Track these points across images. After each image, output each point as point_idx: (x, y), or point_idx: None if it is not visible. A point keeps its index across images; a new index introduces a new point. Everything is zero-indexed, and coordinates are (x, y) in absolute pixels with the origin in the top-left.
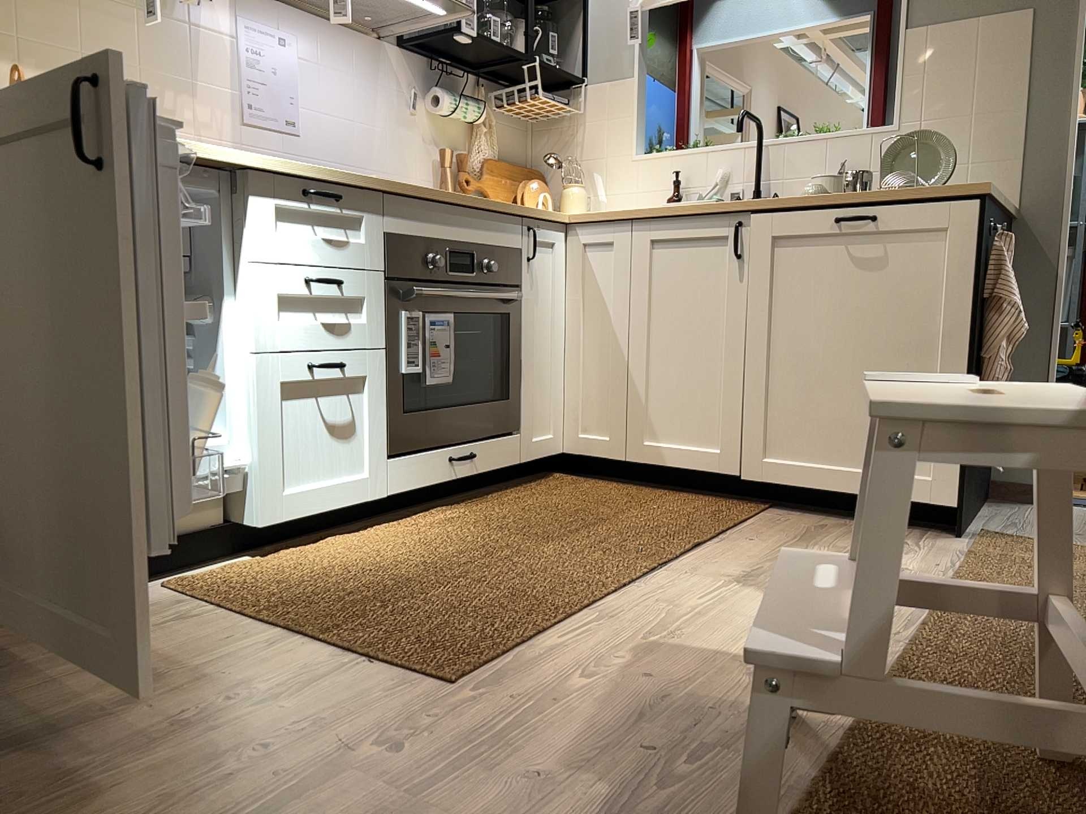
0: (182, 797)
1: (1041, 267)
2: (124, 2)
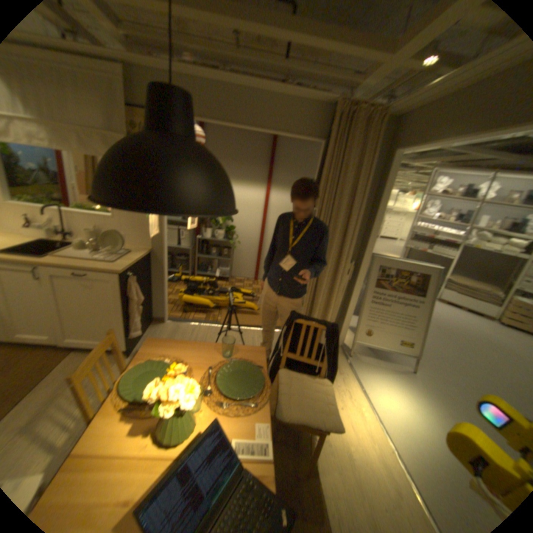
0: None
1: (160, 265)
2: None
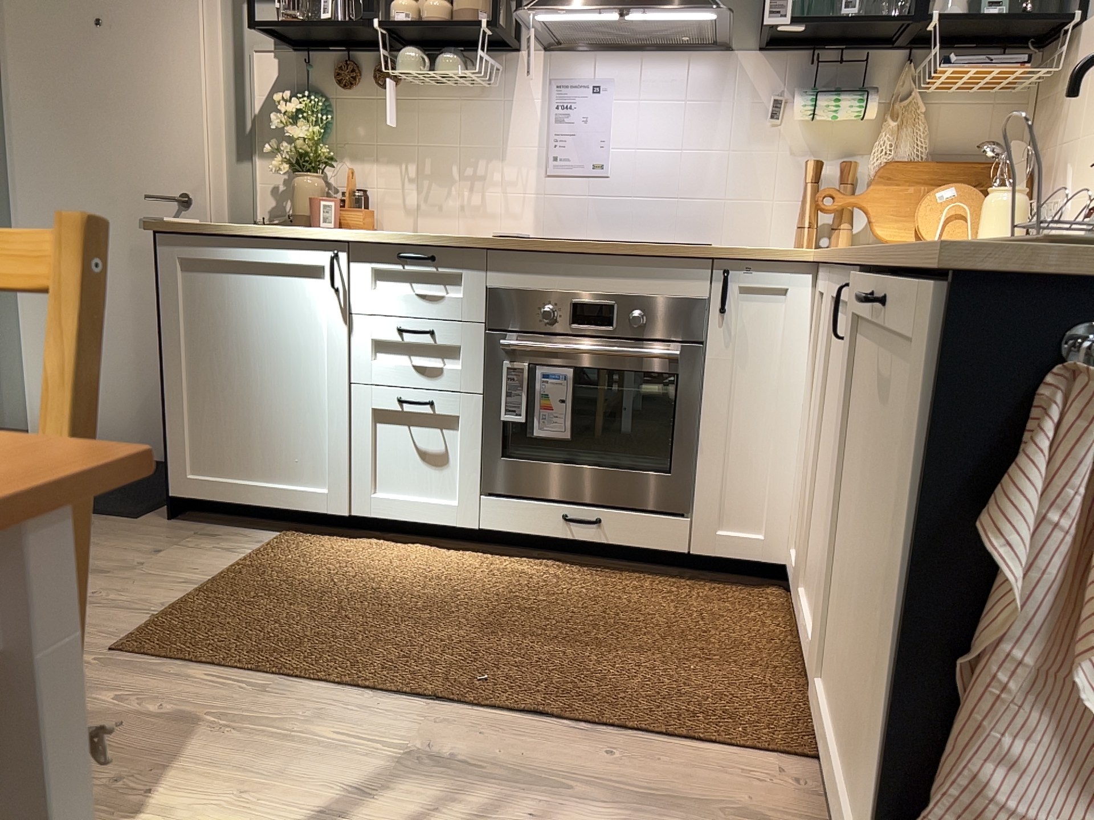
0: None
1: None
2: (446, 94)
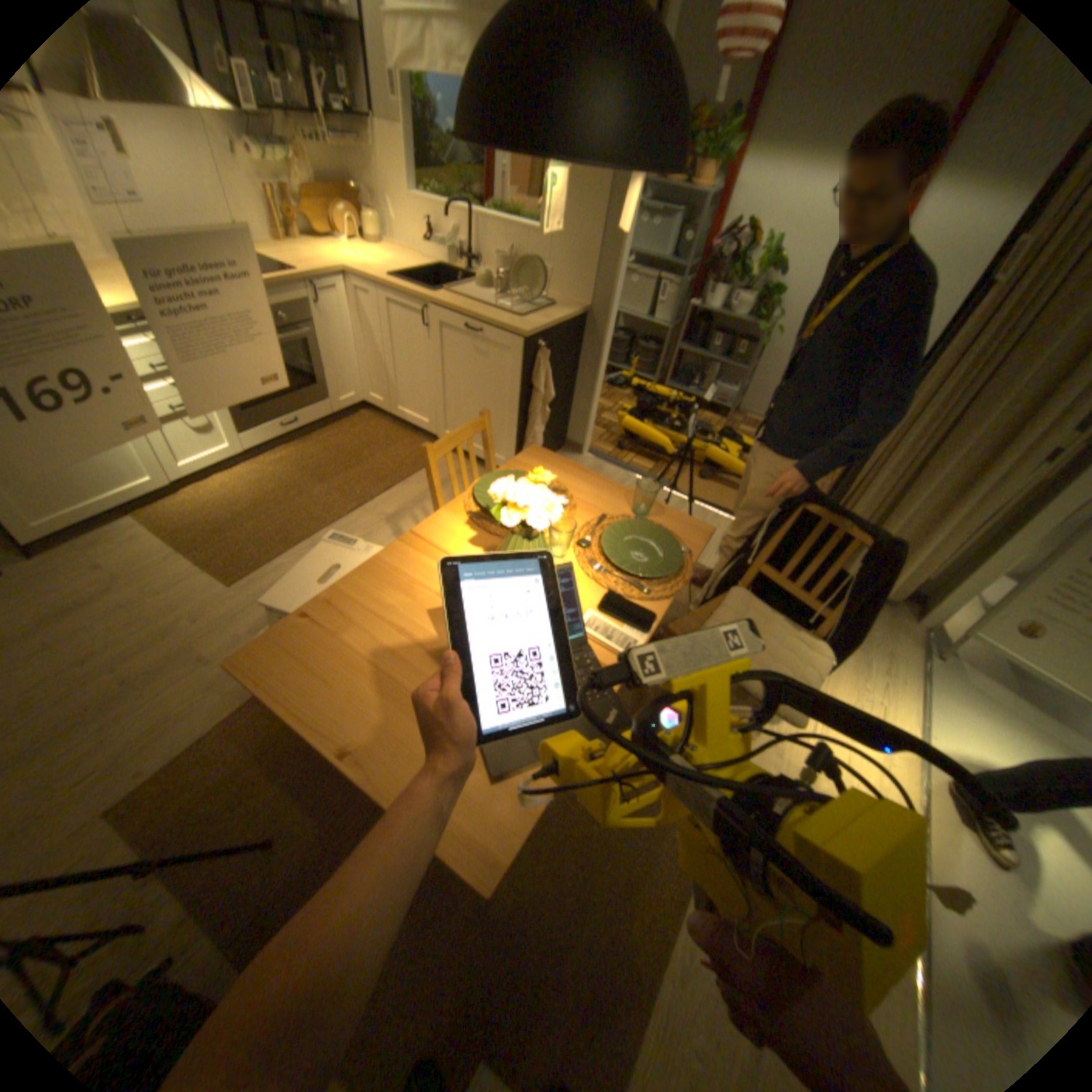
0: (116, 640)
1: (599, 343)
2: None
